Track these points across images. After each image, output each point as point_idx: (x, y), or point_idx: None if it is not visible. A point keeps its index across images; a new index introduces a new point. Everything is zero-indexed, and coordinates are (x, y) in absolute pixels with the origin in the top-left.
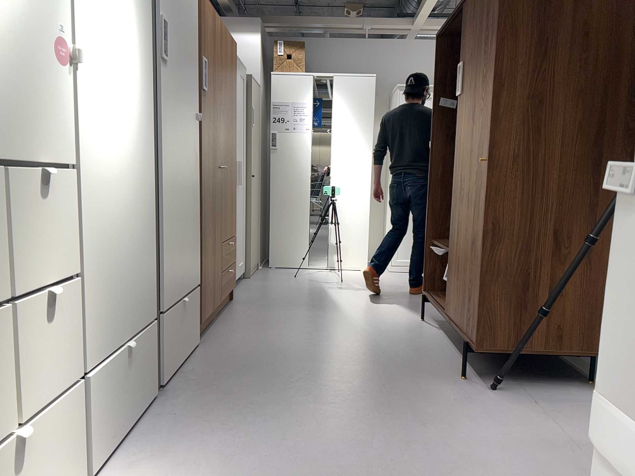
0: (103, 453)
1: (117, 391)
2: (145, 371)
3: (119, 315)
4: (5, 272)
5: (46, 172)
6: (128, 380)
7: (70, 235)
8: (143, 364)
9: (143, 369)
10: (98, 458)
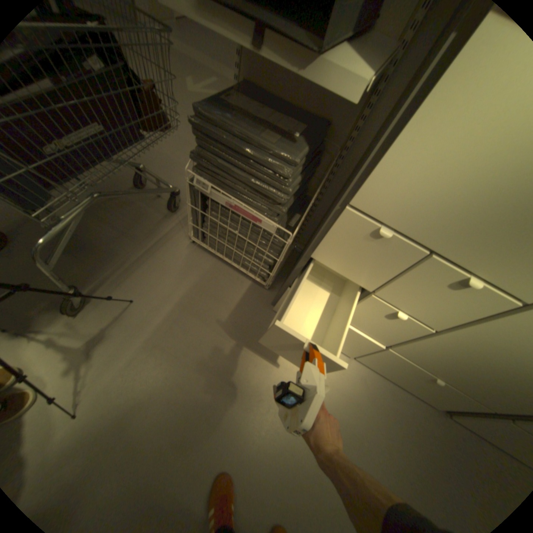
0: (373, 368)
1: (409, 376)
2: (446, 401)
3: (458, 375)
4: (386, 288)
5: (477, 286)
6: (423, 385)
7: (464, 321)
8: (448, 399)
9: (445, 399)
10: (369, 365)
